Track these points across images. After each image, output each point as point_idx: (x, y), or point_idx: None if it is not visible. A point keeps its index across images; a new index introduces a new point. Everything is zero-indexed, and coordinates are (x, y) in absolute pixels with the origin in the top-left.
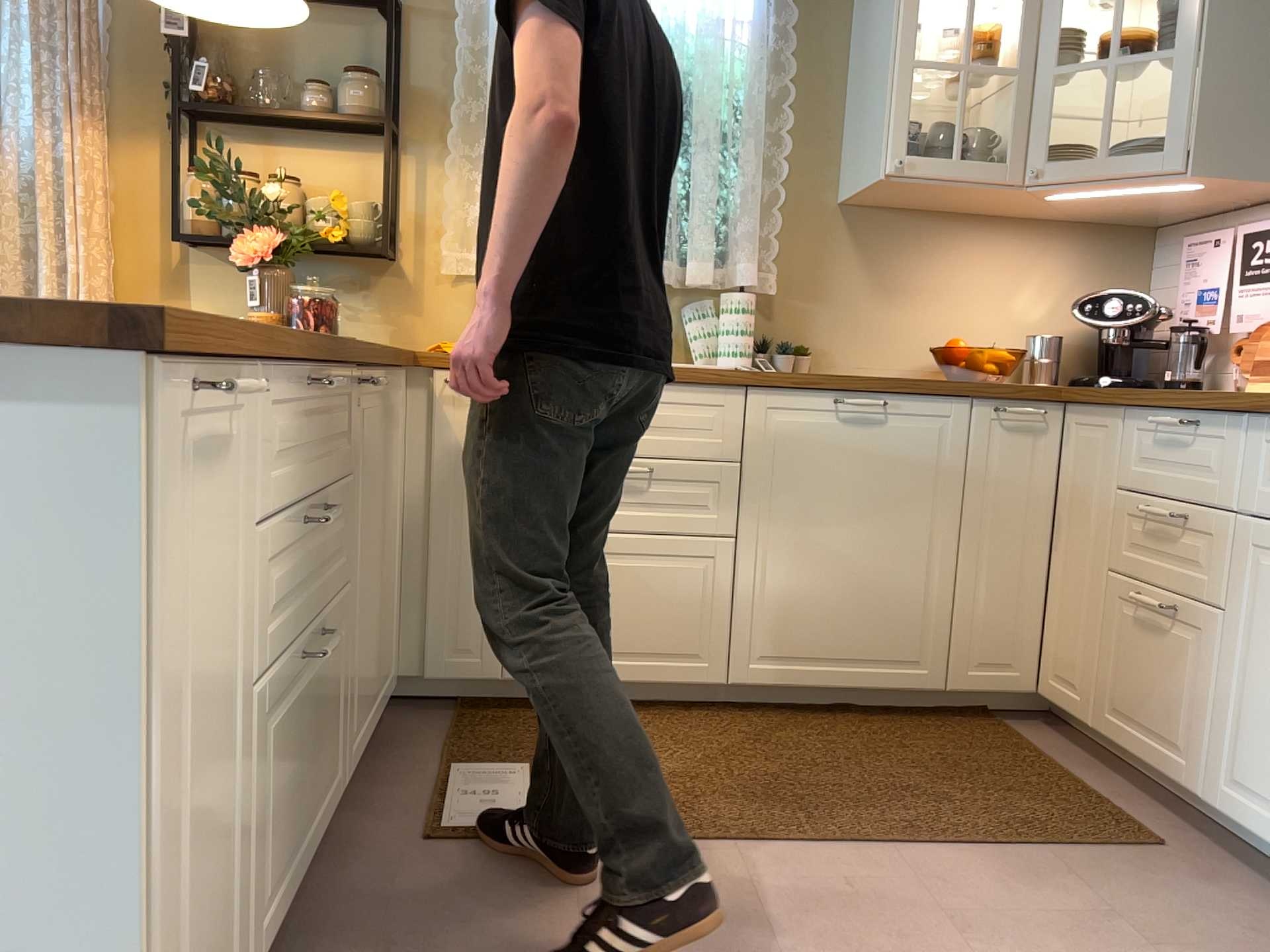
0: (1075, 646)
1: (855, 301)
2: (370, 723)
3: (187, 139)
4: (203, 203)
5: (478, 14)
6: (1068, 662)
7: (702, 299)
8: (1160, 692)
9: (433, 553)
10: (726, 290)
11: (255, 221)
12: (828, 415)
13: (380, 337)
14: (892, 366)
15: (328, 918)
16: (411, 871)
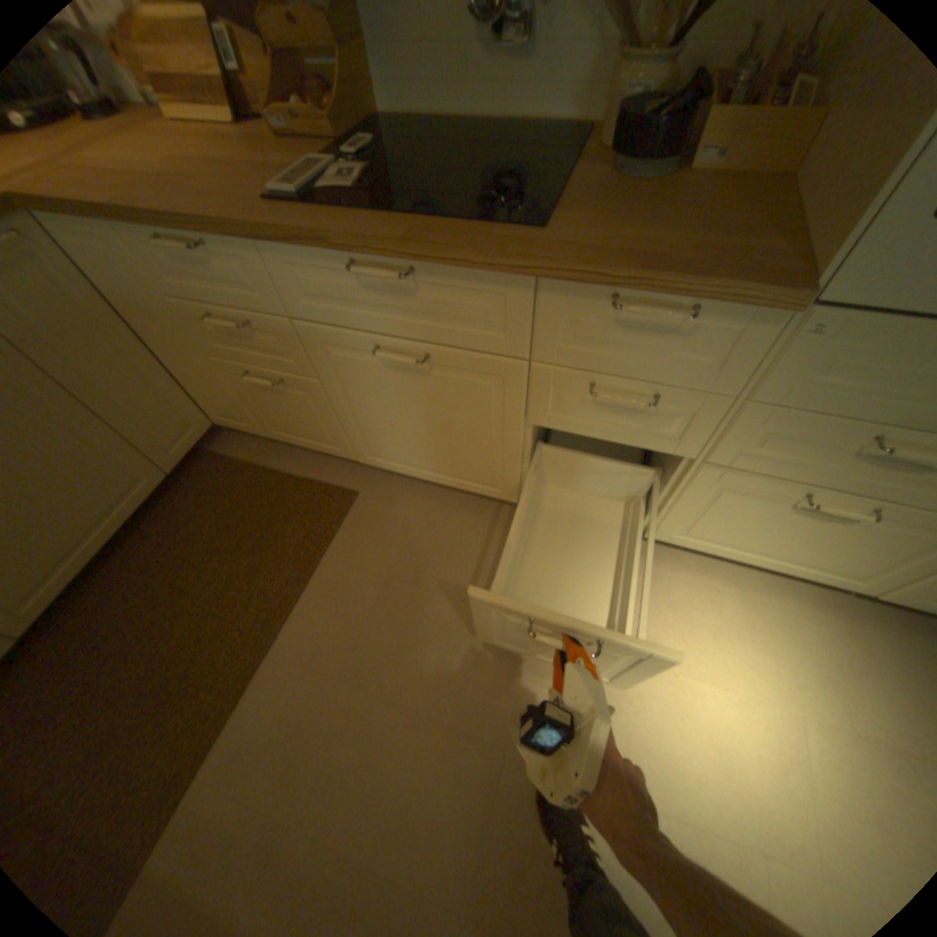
0: (220, 400)
1: None
2: None
3: None
4: None
5: None
6: (222, 408)
7: None
8: (300, 420)
9: None
10: None
11: None
12: None
13: None
14: None
15: None
16: None
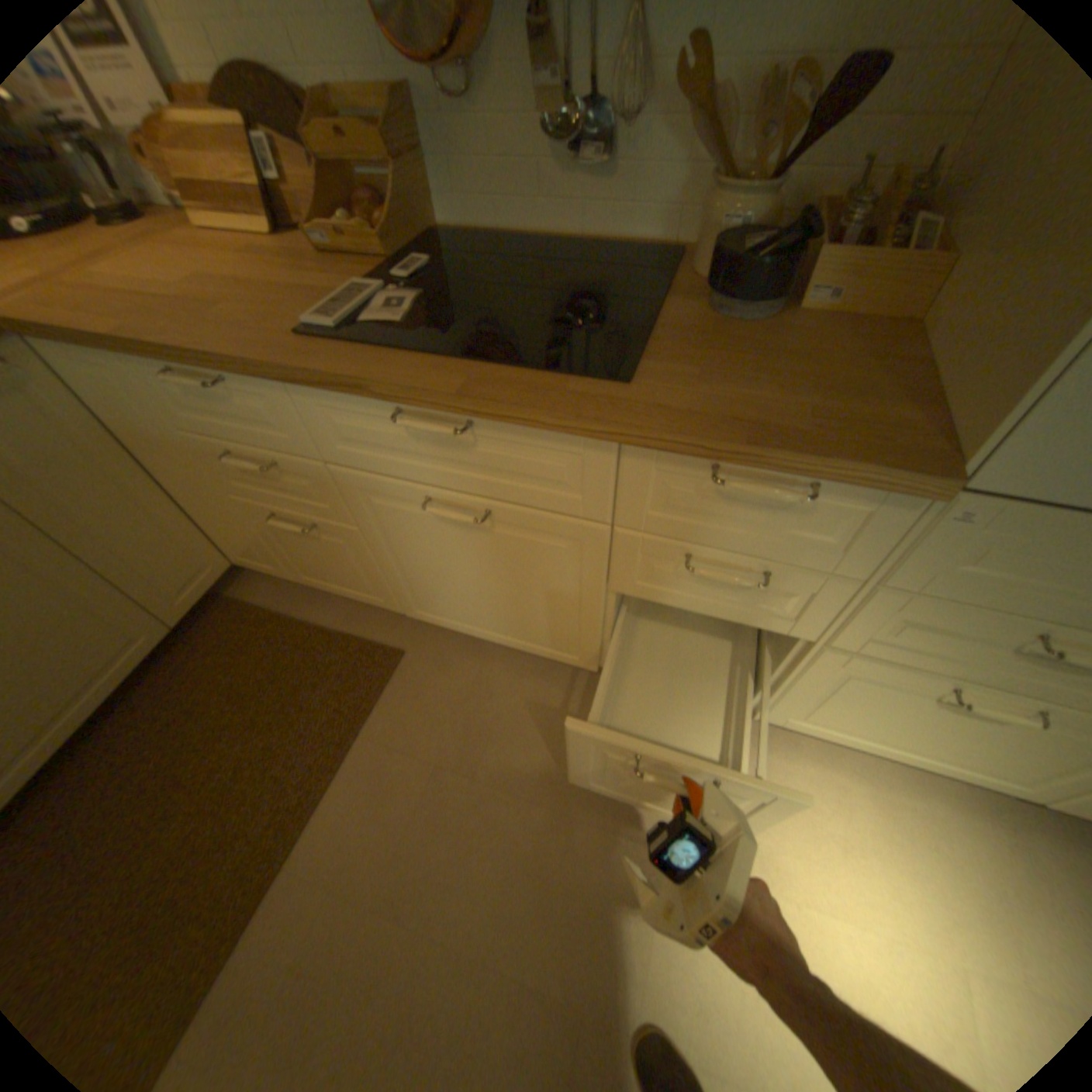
0: (239, 540)
1: None
2: None
3: None
4: None
5: None
6: (241, 549)
7: None
8: (335, 568)
9: None
10: None
11: None
12: None
13: None
14: None
15: None
16: None
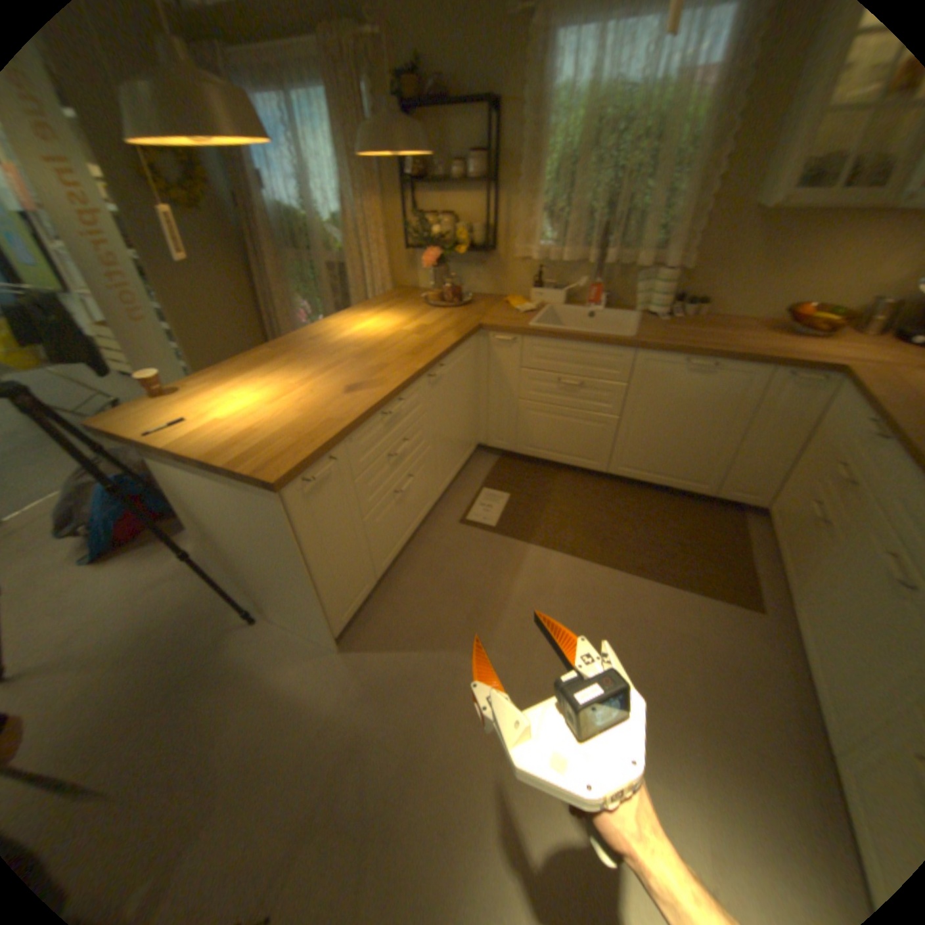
0: (789, 502)
1: (750, 270)
2: (455, 472)
3: (409, 192)
4: (415, 229)
5: (538, 95)
6: (784, 506)
7: (649, 270)
8: (805, 550)
9: (490, 404)
10: (665, 264)
11: (431, 243)
12: (680, 367)
13: (489, 288)
14: (764, 311)
15: (421, 547)
16: (451, 534)
